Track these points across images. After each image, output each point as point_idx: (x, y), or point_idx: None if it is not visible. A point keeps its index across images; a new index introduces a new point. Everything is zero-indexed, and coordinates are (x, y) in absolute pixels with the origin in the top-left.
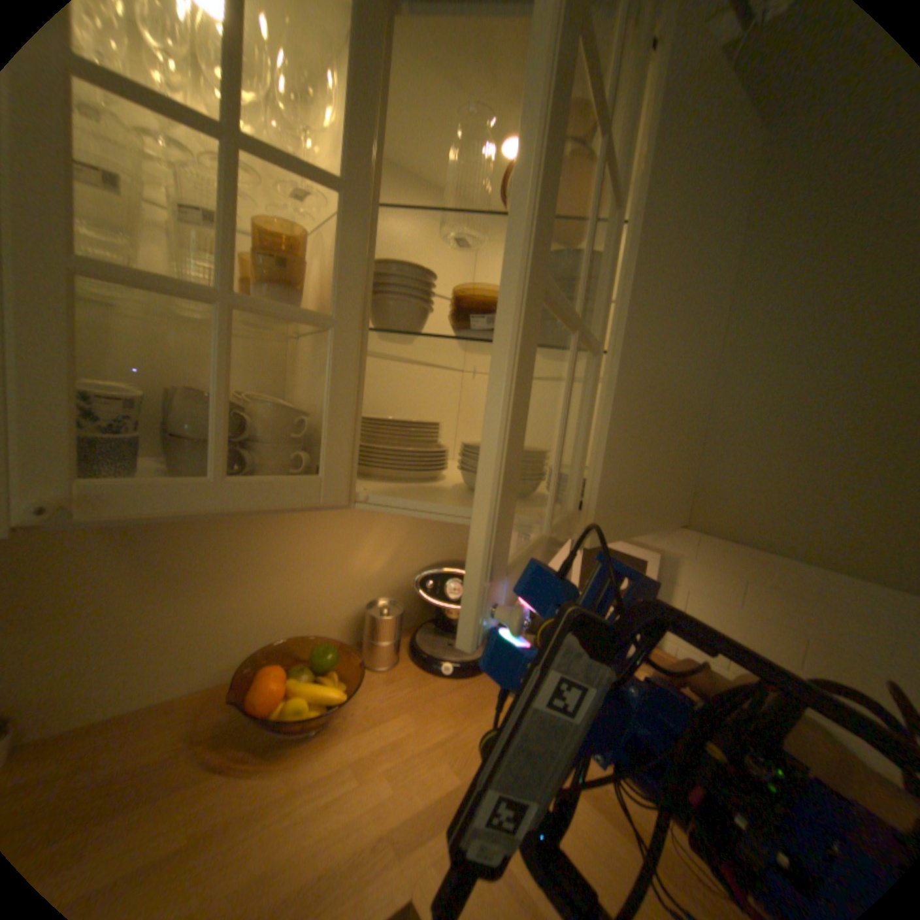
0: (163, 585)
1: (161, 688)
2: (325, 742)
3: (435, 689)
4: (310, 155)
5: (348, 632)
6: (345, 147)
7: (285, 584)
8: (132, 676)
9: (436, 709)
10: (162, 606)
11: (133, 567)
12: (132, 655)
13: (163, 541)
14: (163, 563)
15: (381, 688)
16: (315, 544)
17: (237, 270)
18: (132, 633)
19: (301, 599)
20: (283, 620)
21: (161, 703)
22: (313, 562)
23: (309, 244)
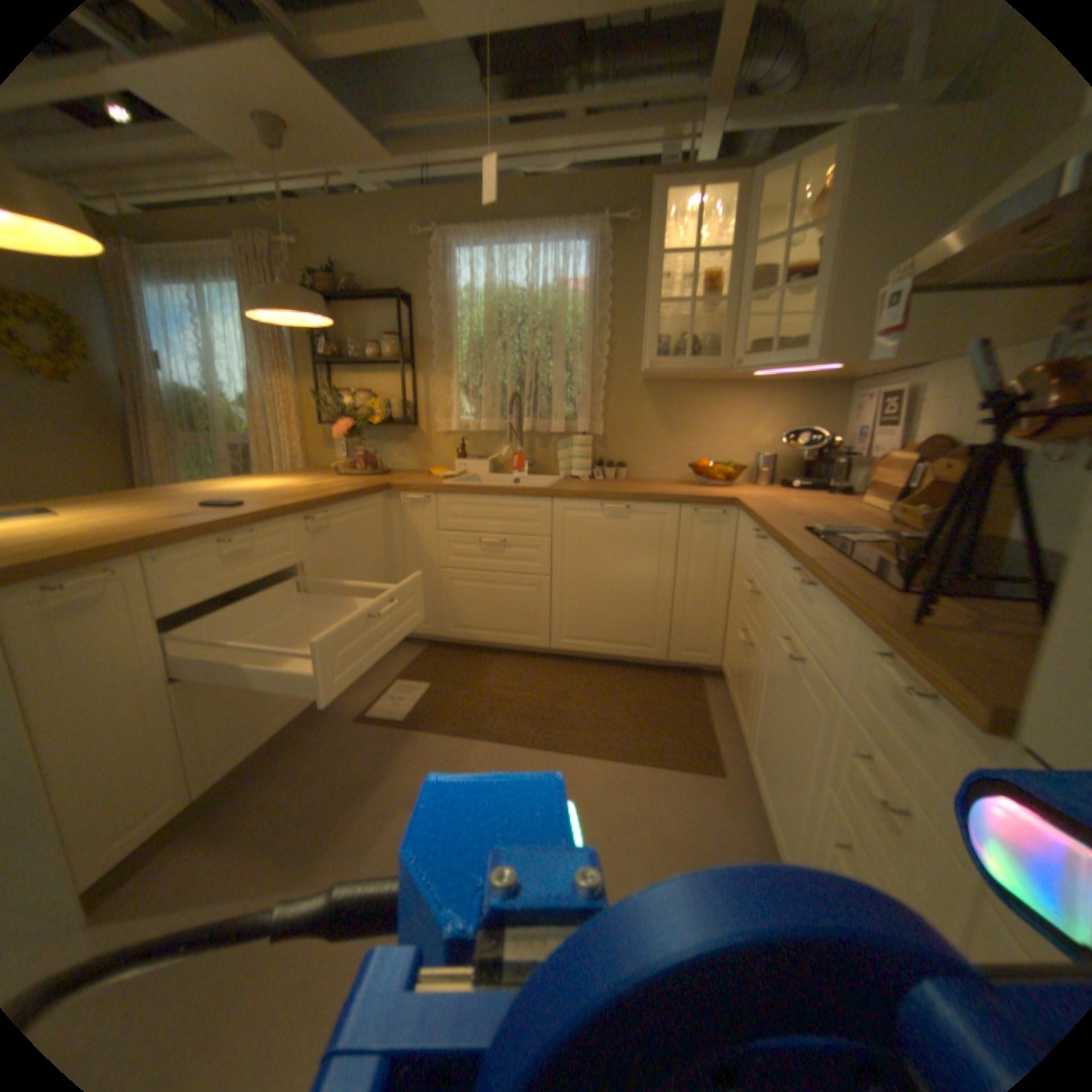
0: (668, 428)
1: (665, 473)
2: (722, 488)
3: (785, 490)
4: (730, 234)
5: (746, 472)
6: (739, 229)
7: (715, 438)
8: (656, 464)
9: (780, 492)
10: (668, 437)
11: (660, 419)
12: (657, 455)
13: (670, 410)
14: (669, 419)
15: (756, 488)
16: (731, 420)
17: (701, 292)
18: (658, 446)
19: (723, 448)
20: (713, 456)
21: (665, 479)
22: (730, 429)
23: (728, 271)
